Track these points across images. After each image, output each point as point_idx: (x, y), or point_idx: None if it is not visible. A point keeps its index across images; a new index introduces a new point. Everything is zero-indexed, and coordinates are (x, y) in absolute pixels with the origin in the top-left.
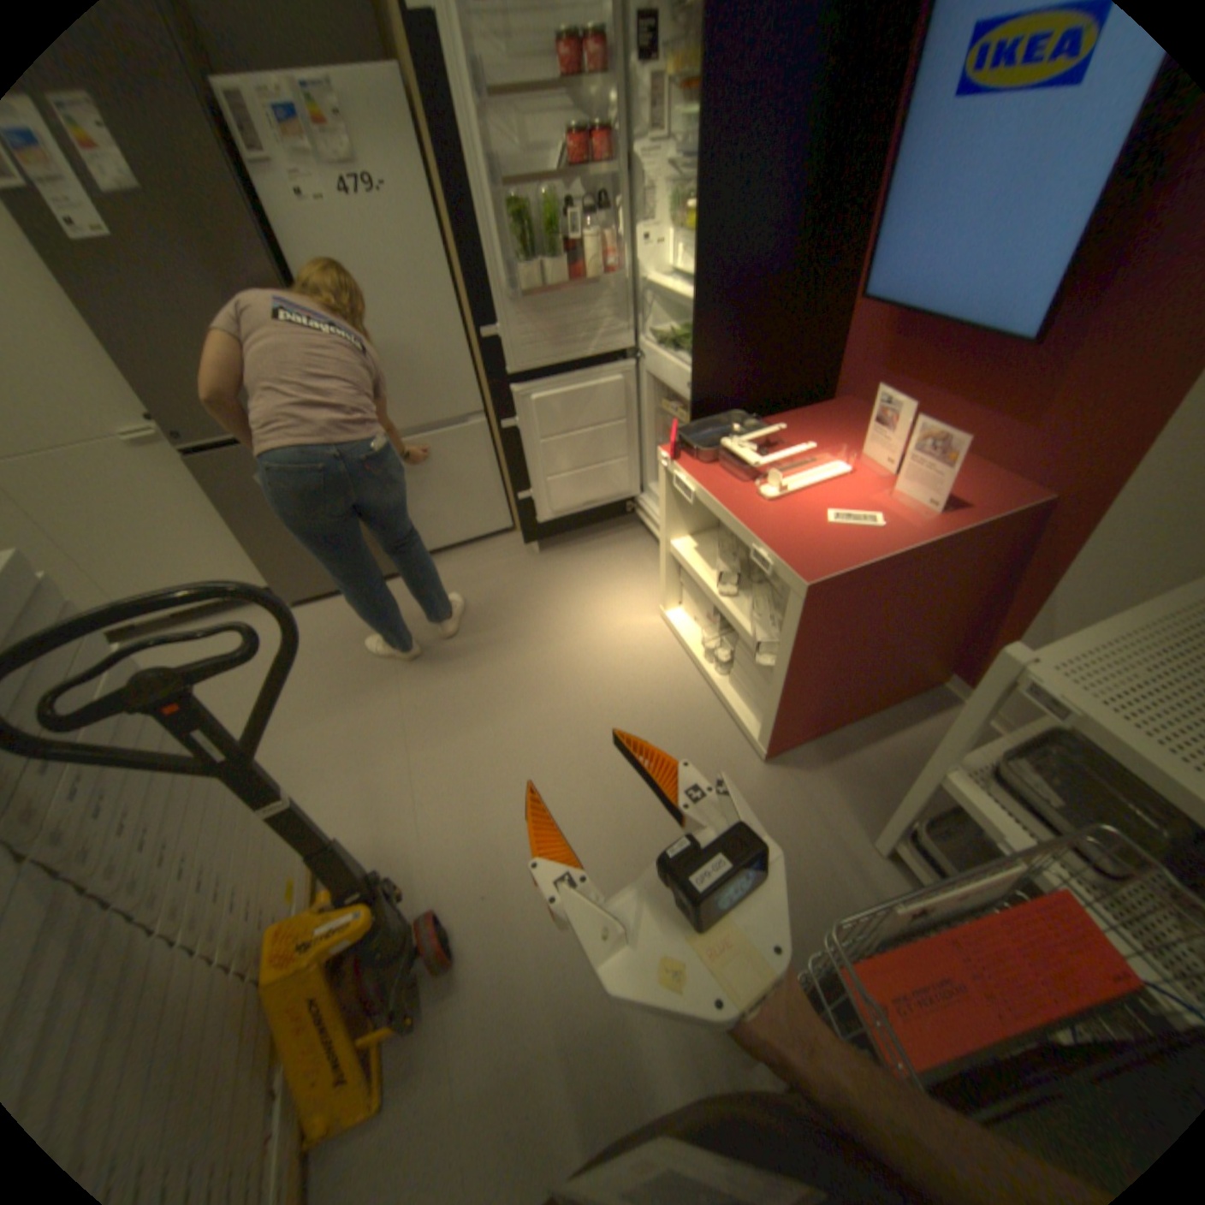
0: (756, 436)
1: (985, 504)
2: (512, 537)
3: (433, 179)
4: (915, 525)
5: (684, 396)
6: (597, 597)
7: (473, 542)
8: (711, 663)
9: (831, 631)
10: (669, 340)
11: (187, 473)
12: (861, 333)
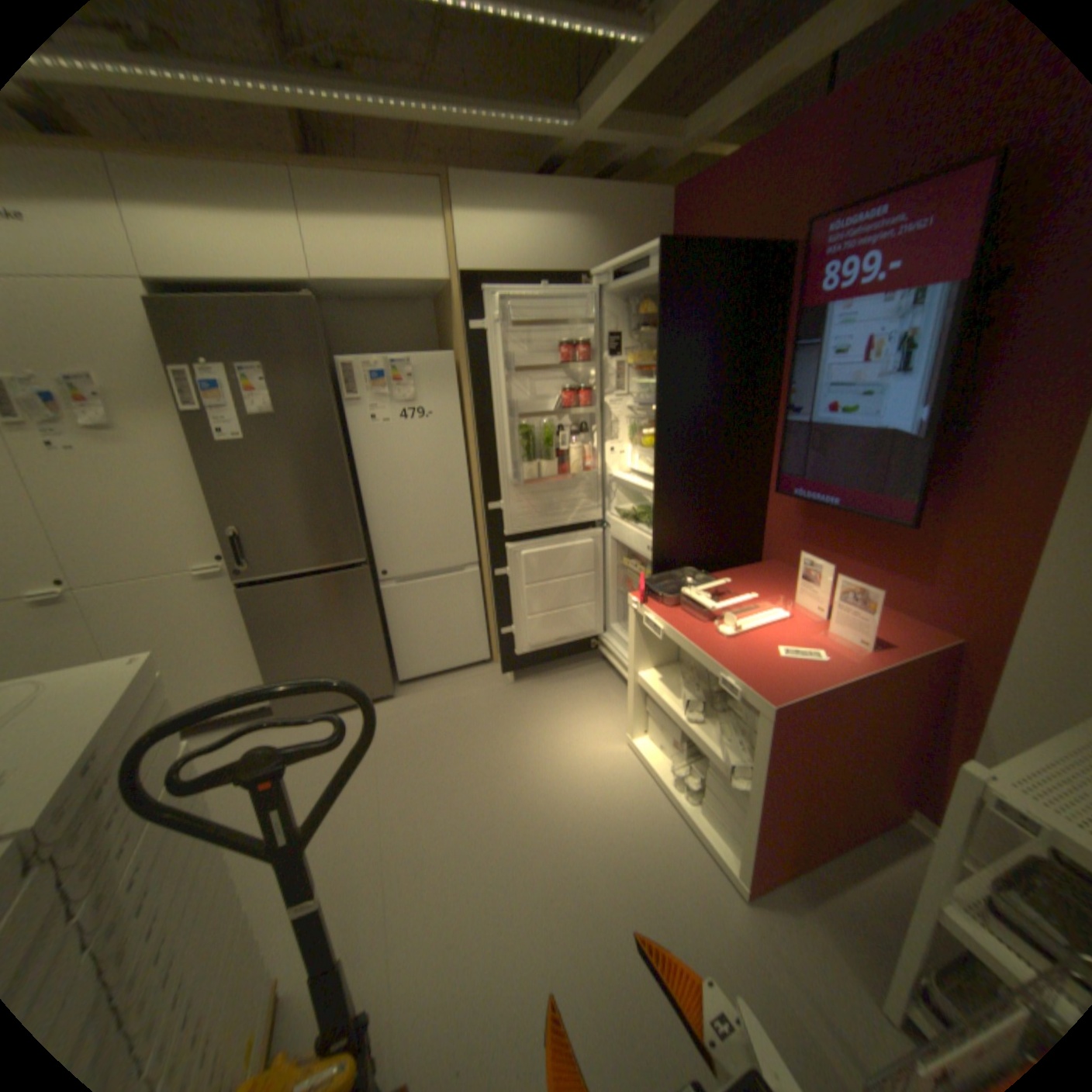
0: (707, 587)
1: (906, 646)
2: (488, 666)
3: (465, 411)
4: (853, 661)
5: (641, 556)
6: (567, 725)
7: (453, 670)
8: (682, 791)
9: (796, 757)
10: (627, 515)
11: (232, 602)
12: (777, 516)
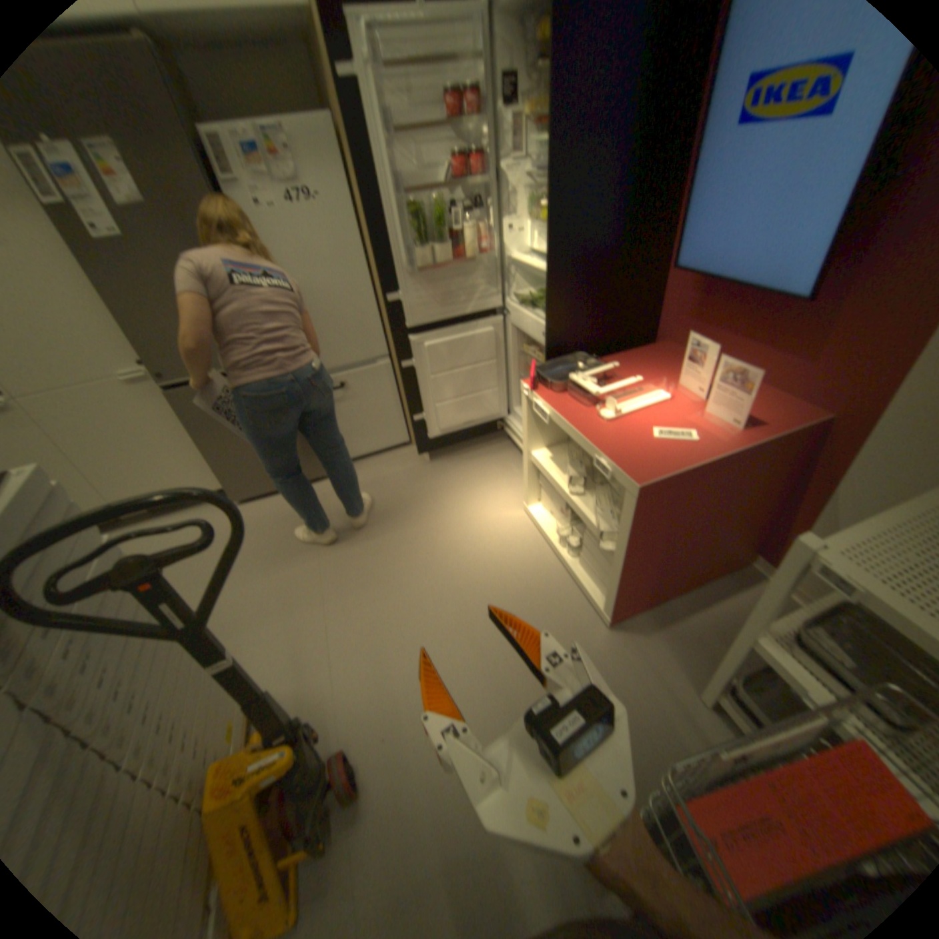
0: (595, 371)
1: (777, 422)
2: (408, 447)
3: (352, 187)
4: (722, 439)
5: (540, 341)
6: (473, 494)
7: (378, 452)
8: (563, 546)
9: (658, 522)
10: (527, 299)
11: (164, 402)
12: (674, 293)
